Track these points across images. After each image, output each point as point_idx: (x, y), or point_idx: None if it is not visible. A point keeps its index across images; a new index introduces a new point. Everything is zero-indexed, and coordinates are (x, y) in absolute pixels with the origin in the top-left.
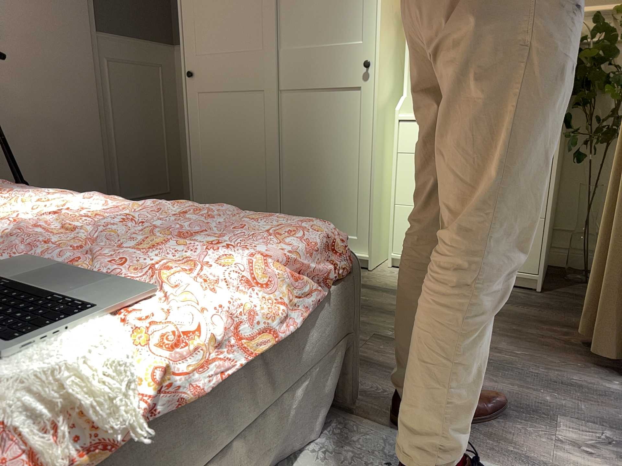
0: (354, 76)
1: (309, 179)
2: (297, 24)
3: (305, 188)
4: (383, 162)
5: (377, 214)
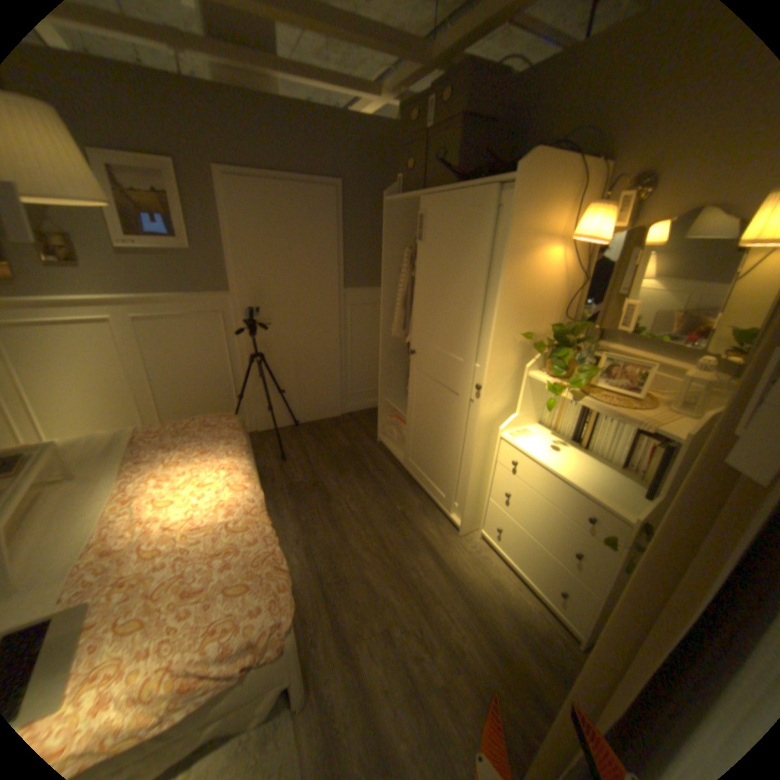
0: (471, 390)
1: (437, 445)
2: (442, 330)
3: (434, 450)
4: (487, 461)
5: (474, 499)
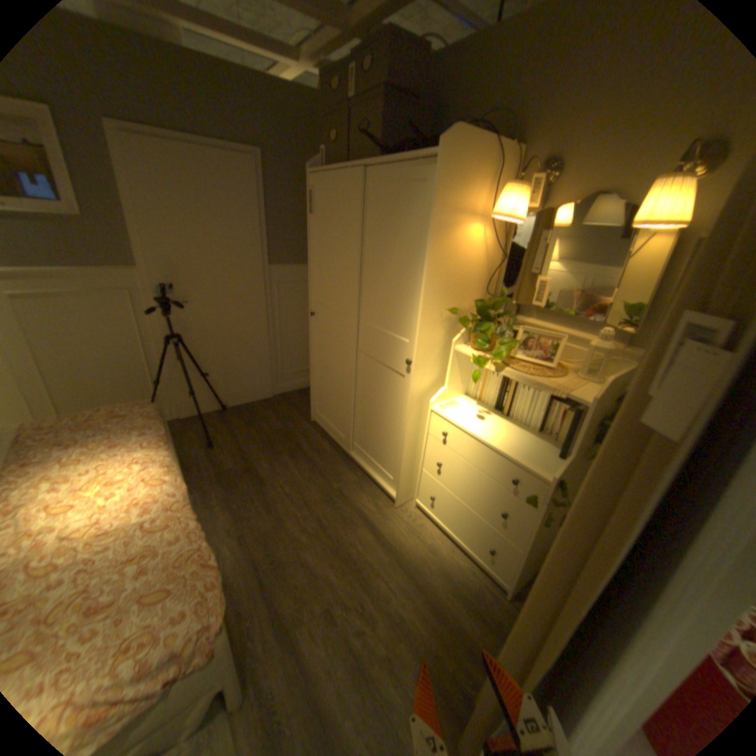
0: (401, 365)
1: (371, 421)
2: (372, 306)
3: (368, 425)
4: (419, 433)
5: (408, 470)
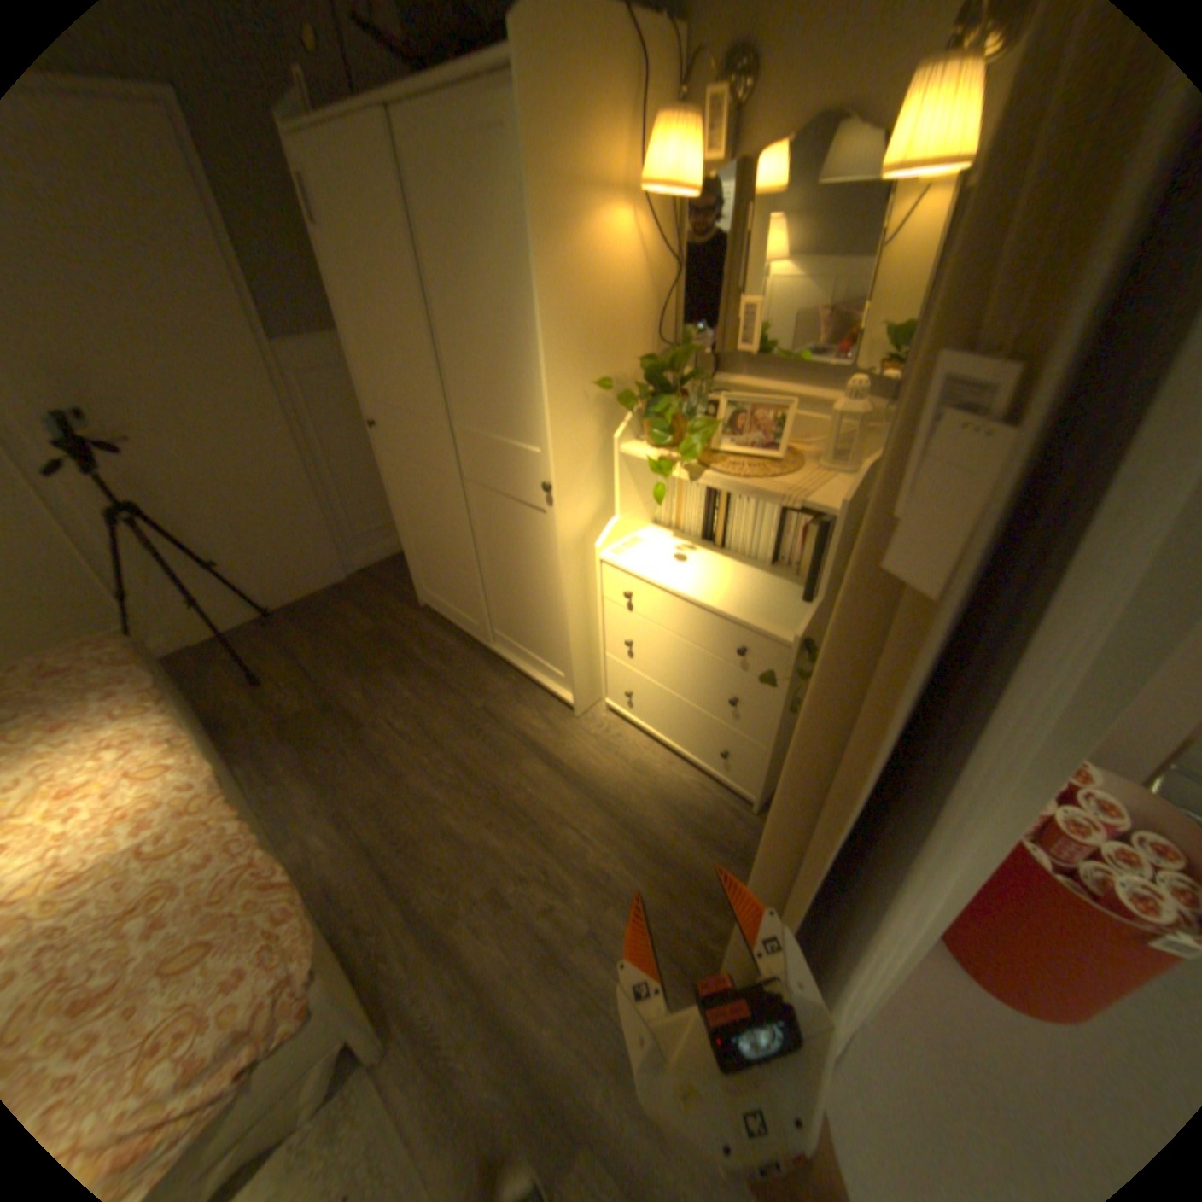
0: (539, 495)
1: (513, 594)
2: (468, 397)
3: (510, 601)
4: (591, 601)
5: (585, 660)
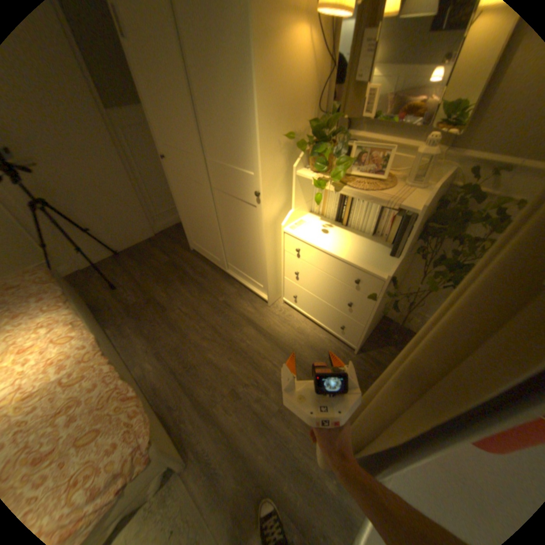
0: (251, 197)
1: (237, 246)
2: (212, 142)
3: (235, 250)
4: (277, 251)
5: (273, 280)
